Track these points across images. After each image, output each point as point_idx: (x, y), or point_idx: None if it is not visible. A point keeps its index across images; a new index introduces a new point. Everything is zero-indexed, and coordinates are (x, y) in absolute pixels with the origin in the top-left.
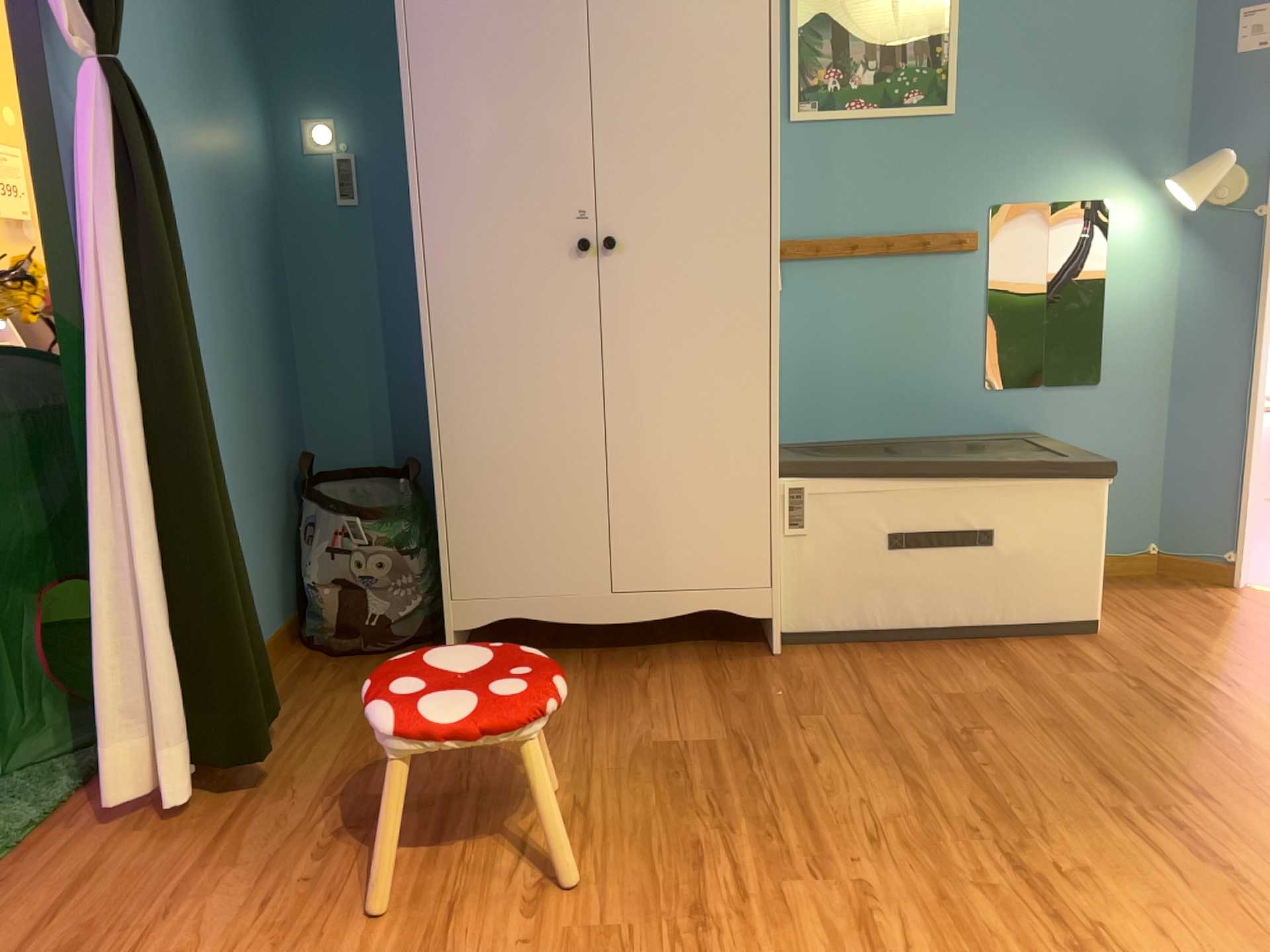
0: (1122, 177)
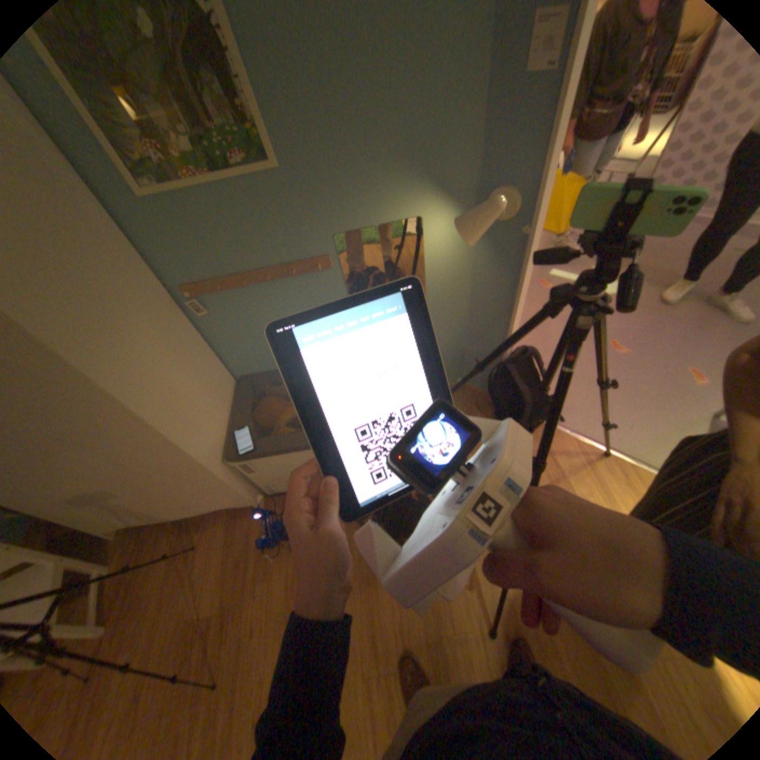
0: (430, 198)
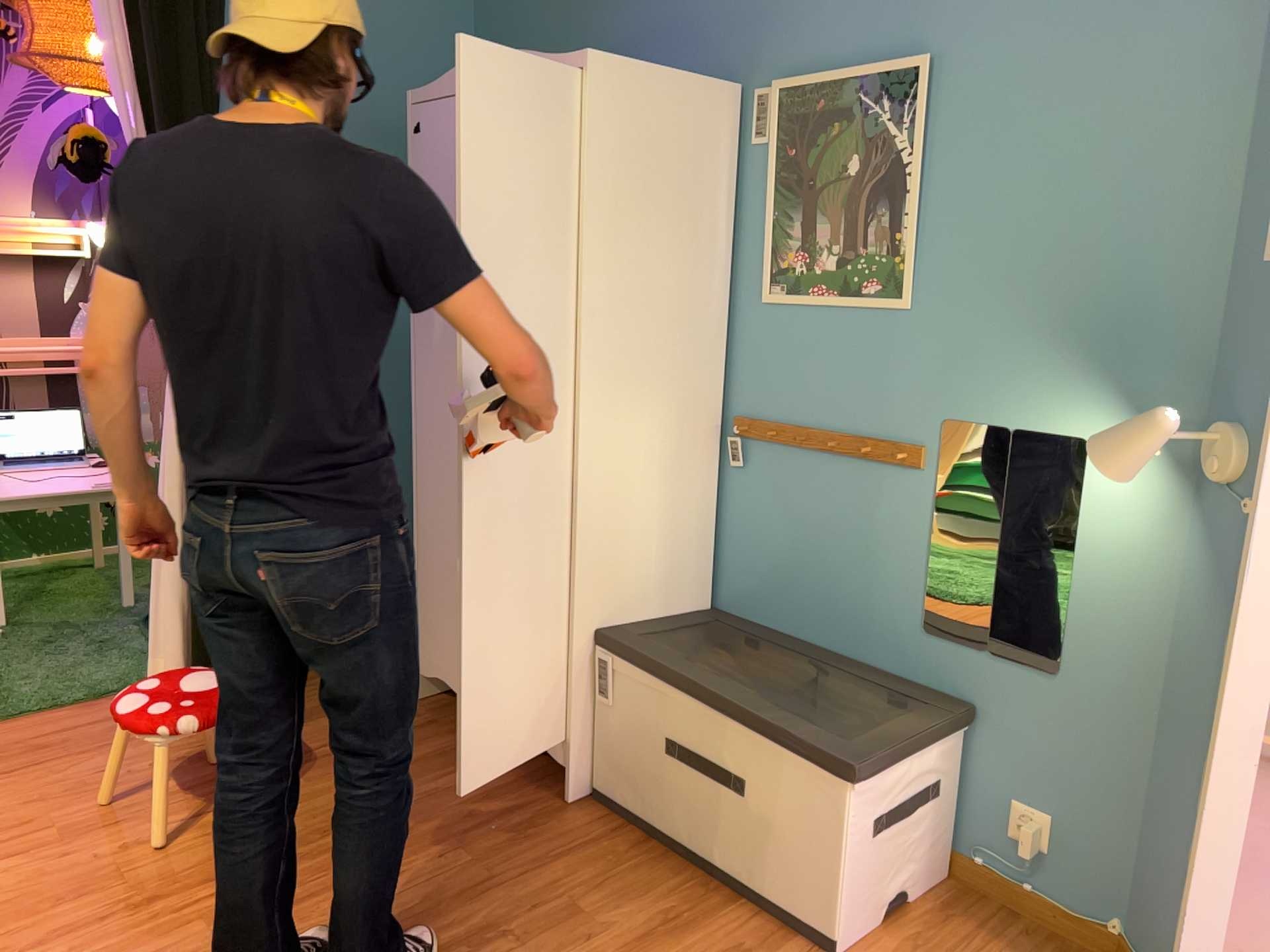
0: (1107, 411)
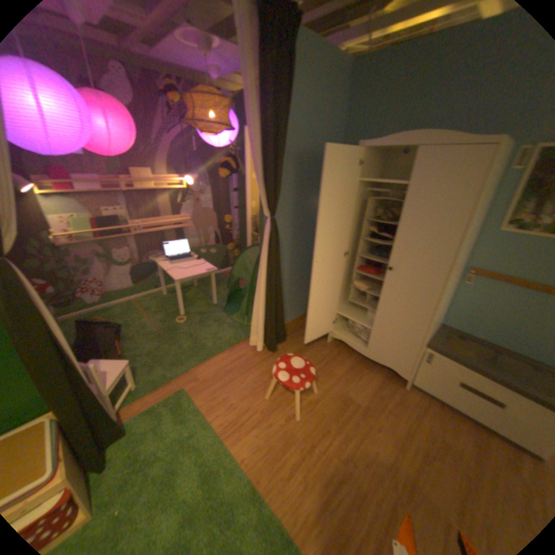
0: None
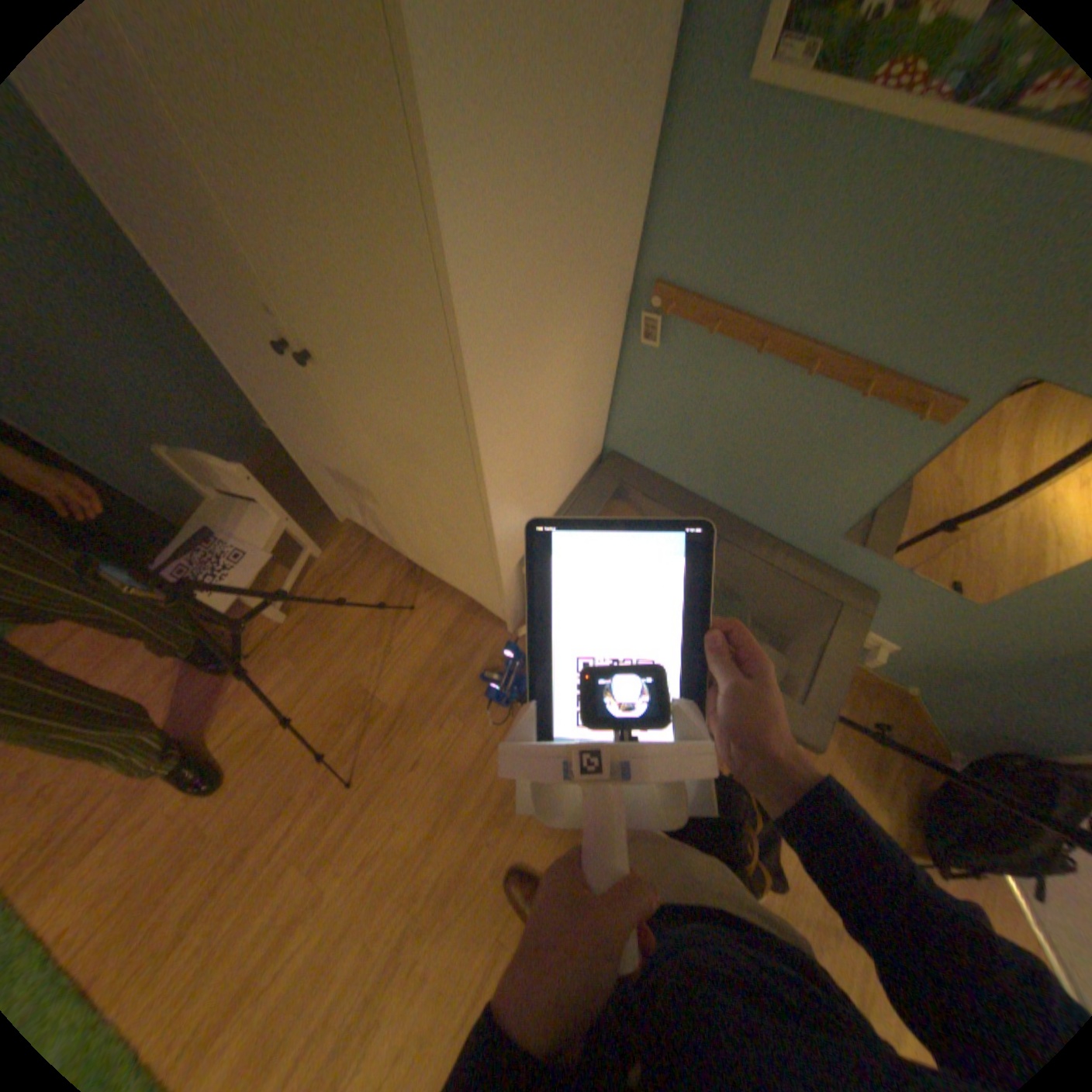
0: None
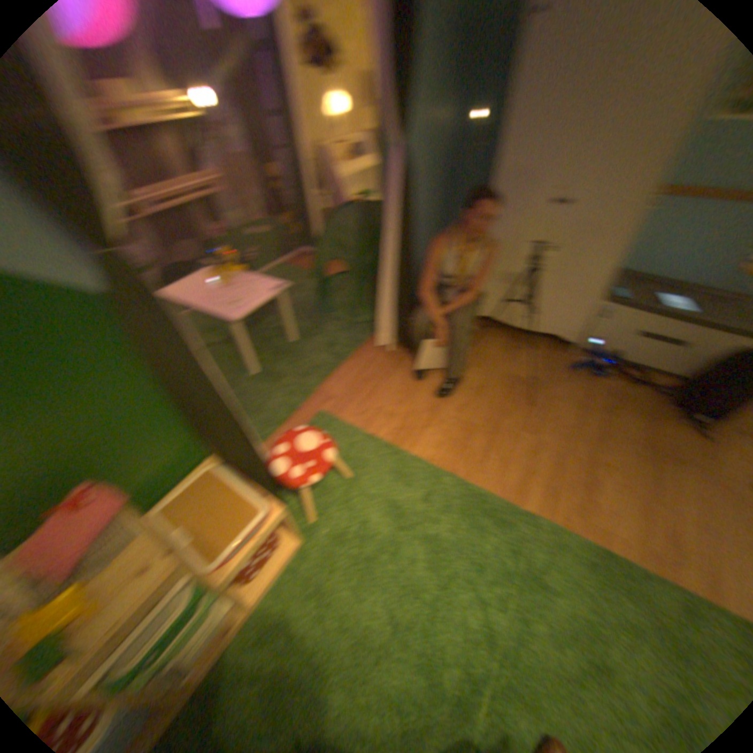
0: None
